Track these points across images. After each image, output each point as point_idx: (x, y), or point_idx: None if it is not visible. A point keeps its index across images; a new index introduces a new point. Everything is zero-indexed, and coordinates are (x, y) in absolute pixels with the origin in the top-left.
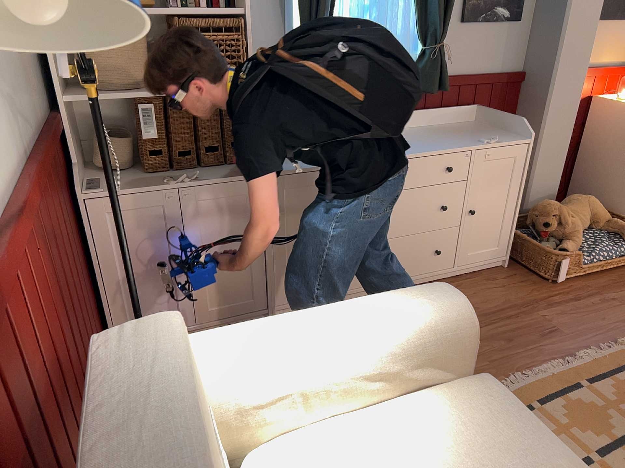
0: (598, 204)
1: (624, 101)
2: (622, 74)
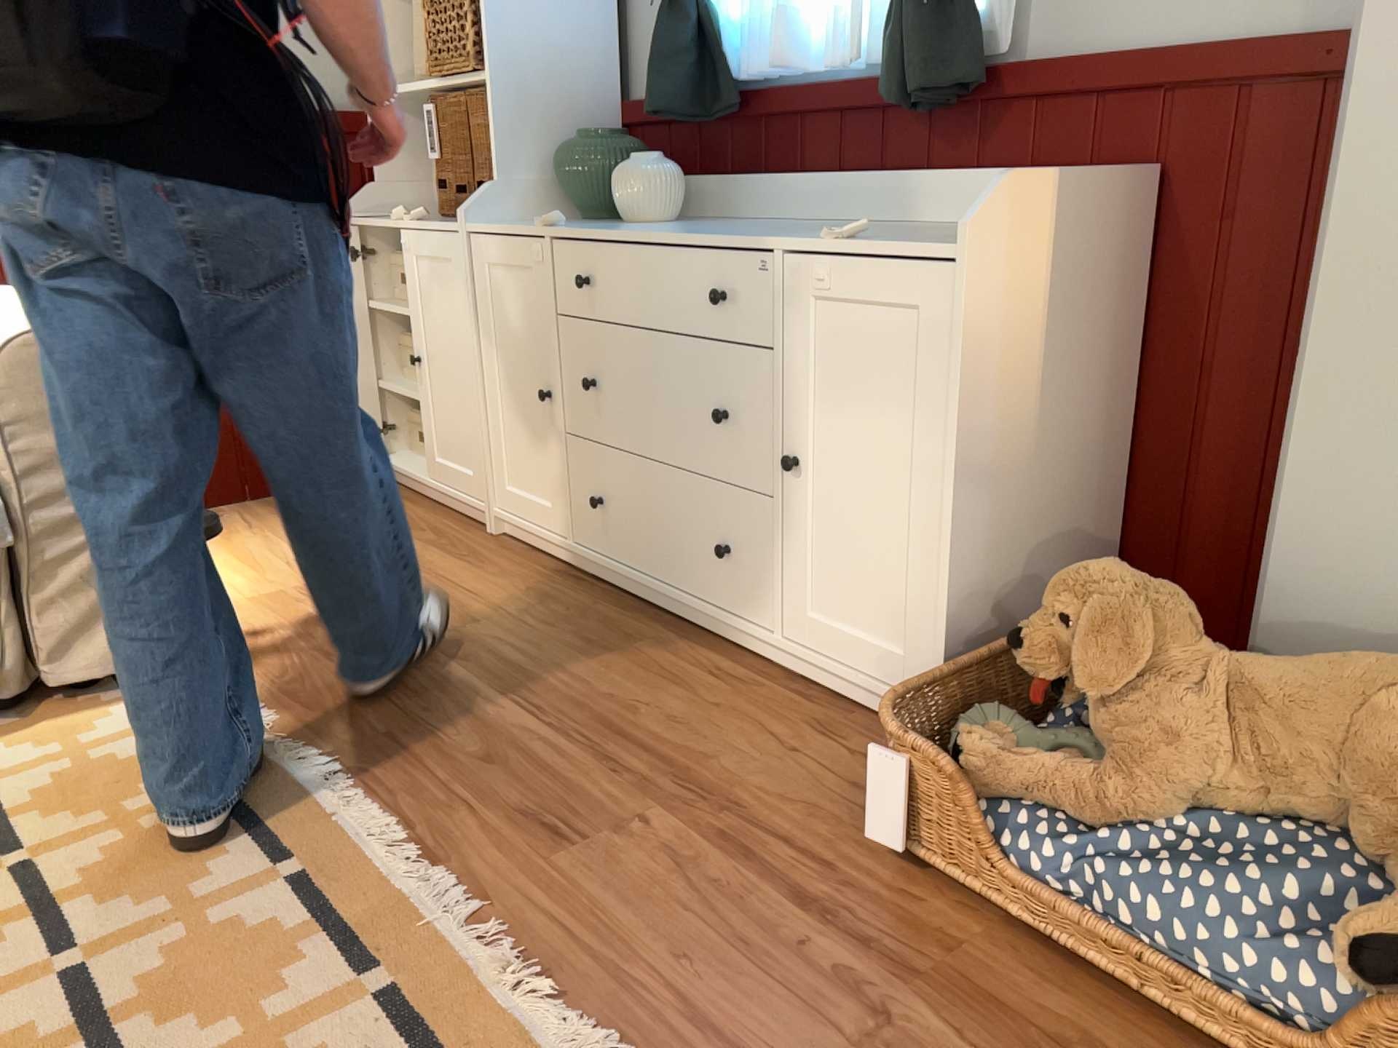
0: None
1: None
2: None
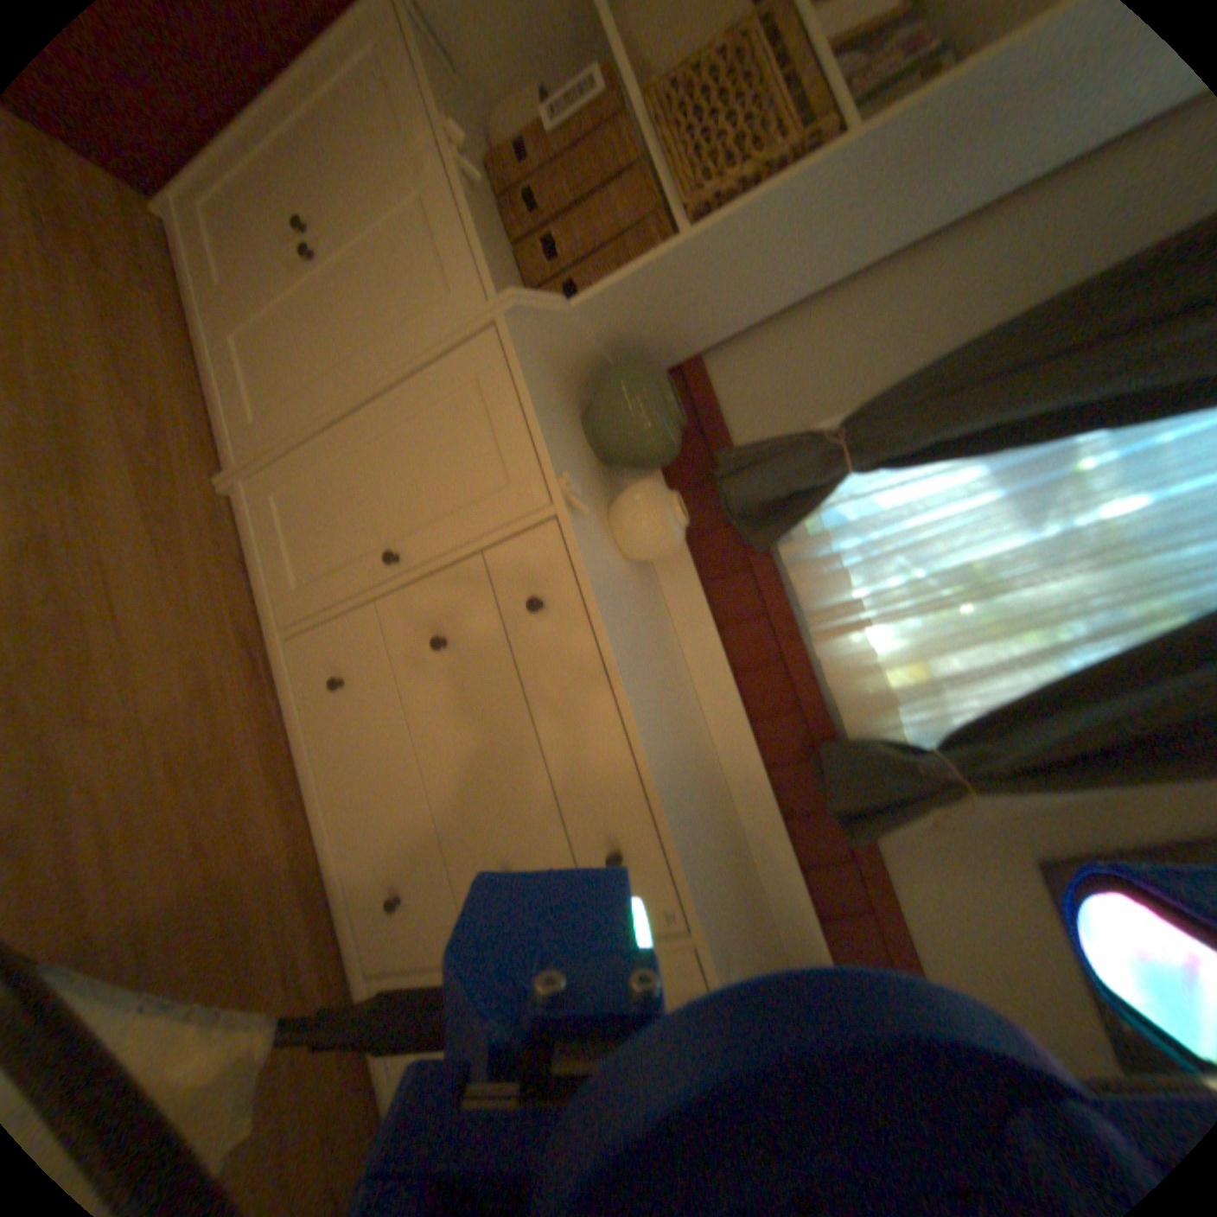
0: None
1: None
2: None
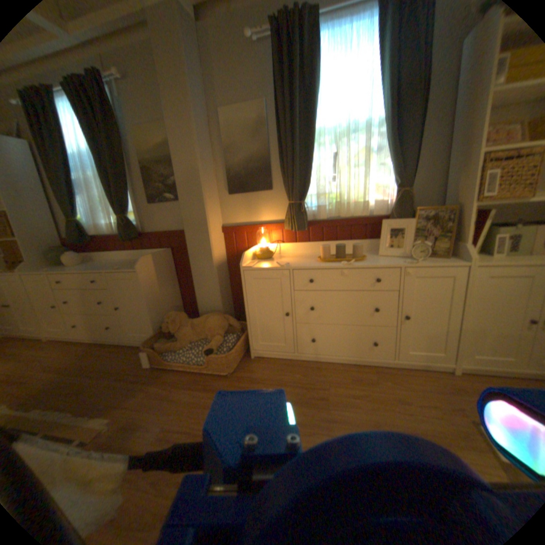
0: (214, 322)
1: (259, 249)
2: (274, 229)
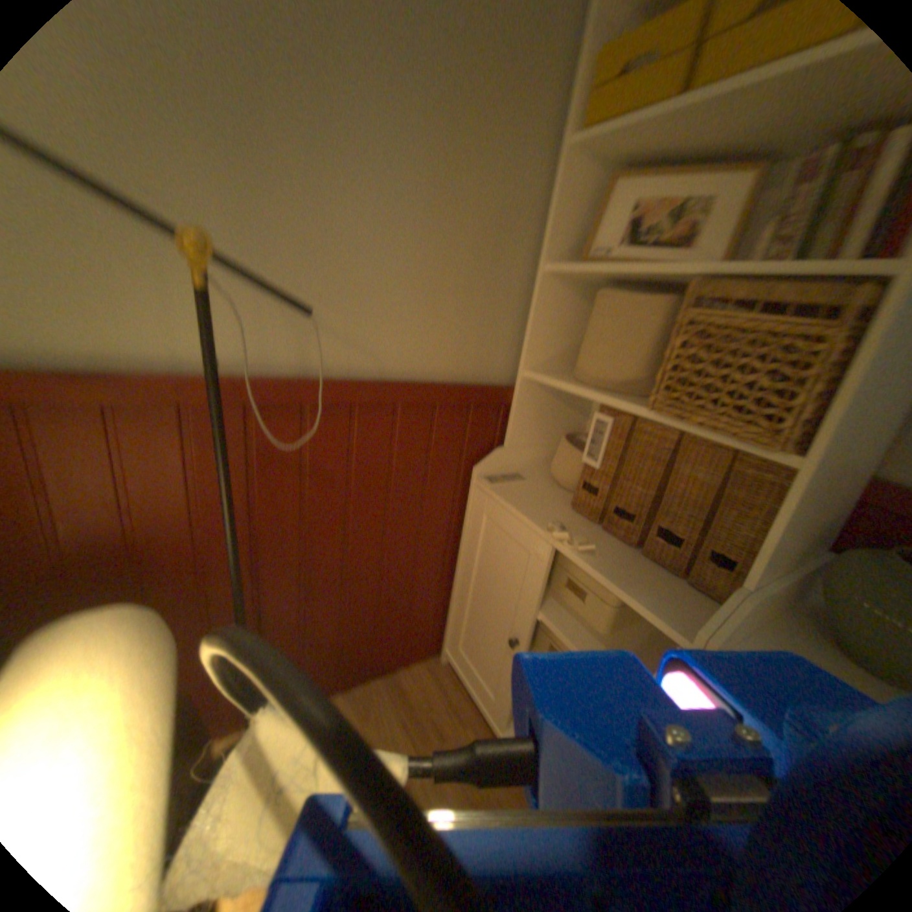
0: None
1: None
2: None
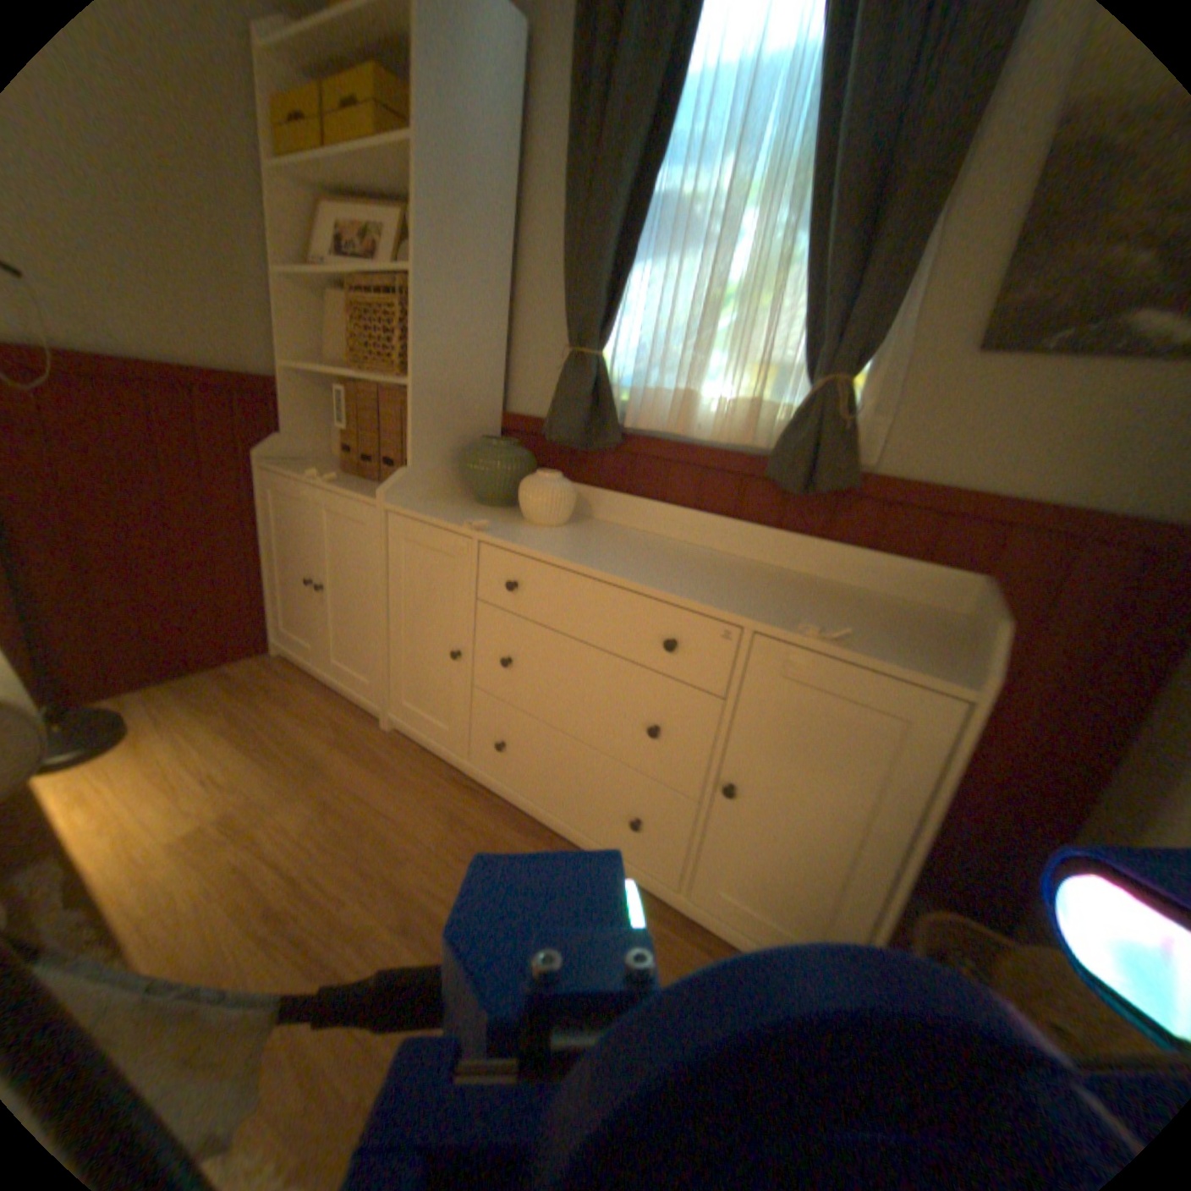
0: None
1: None
2: None
